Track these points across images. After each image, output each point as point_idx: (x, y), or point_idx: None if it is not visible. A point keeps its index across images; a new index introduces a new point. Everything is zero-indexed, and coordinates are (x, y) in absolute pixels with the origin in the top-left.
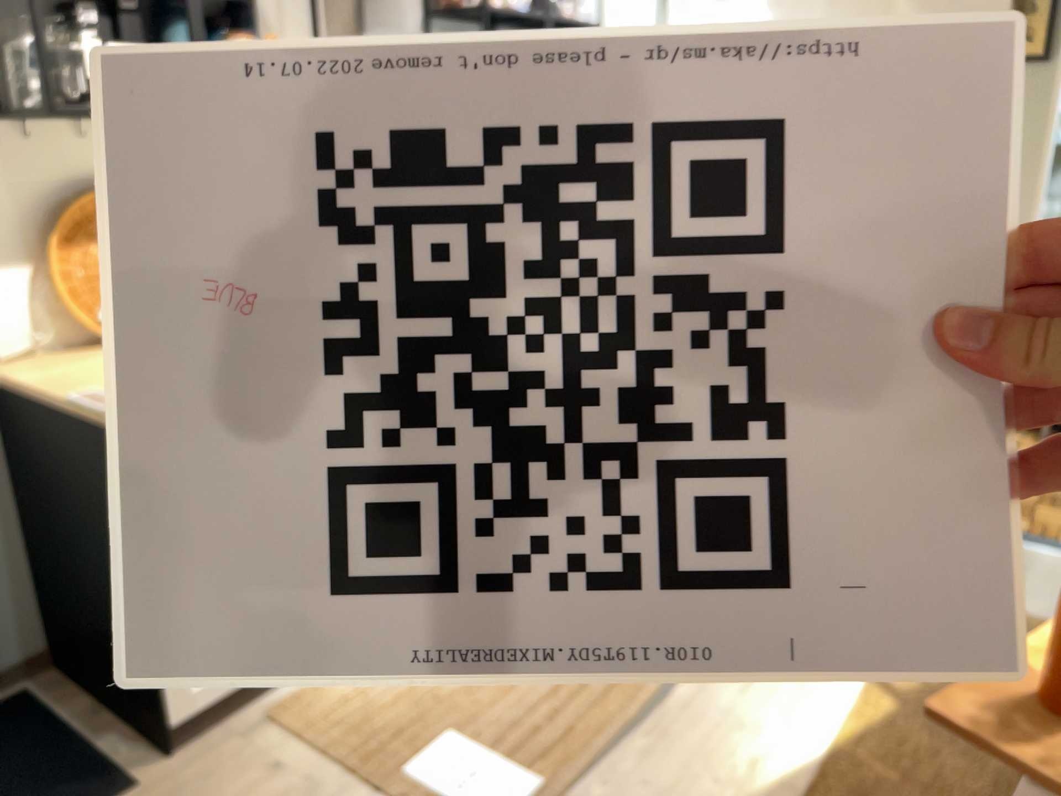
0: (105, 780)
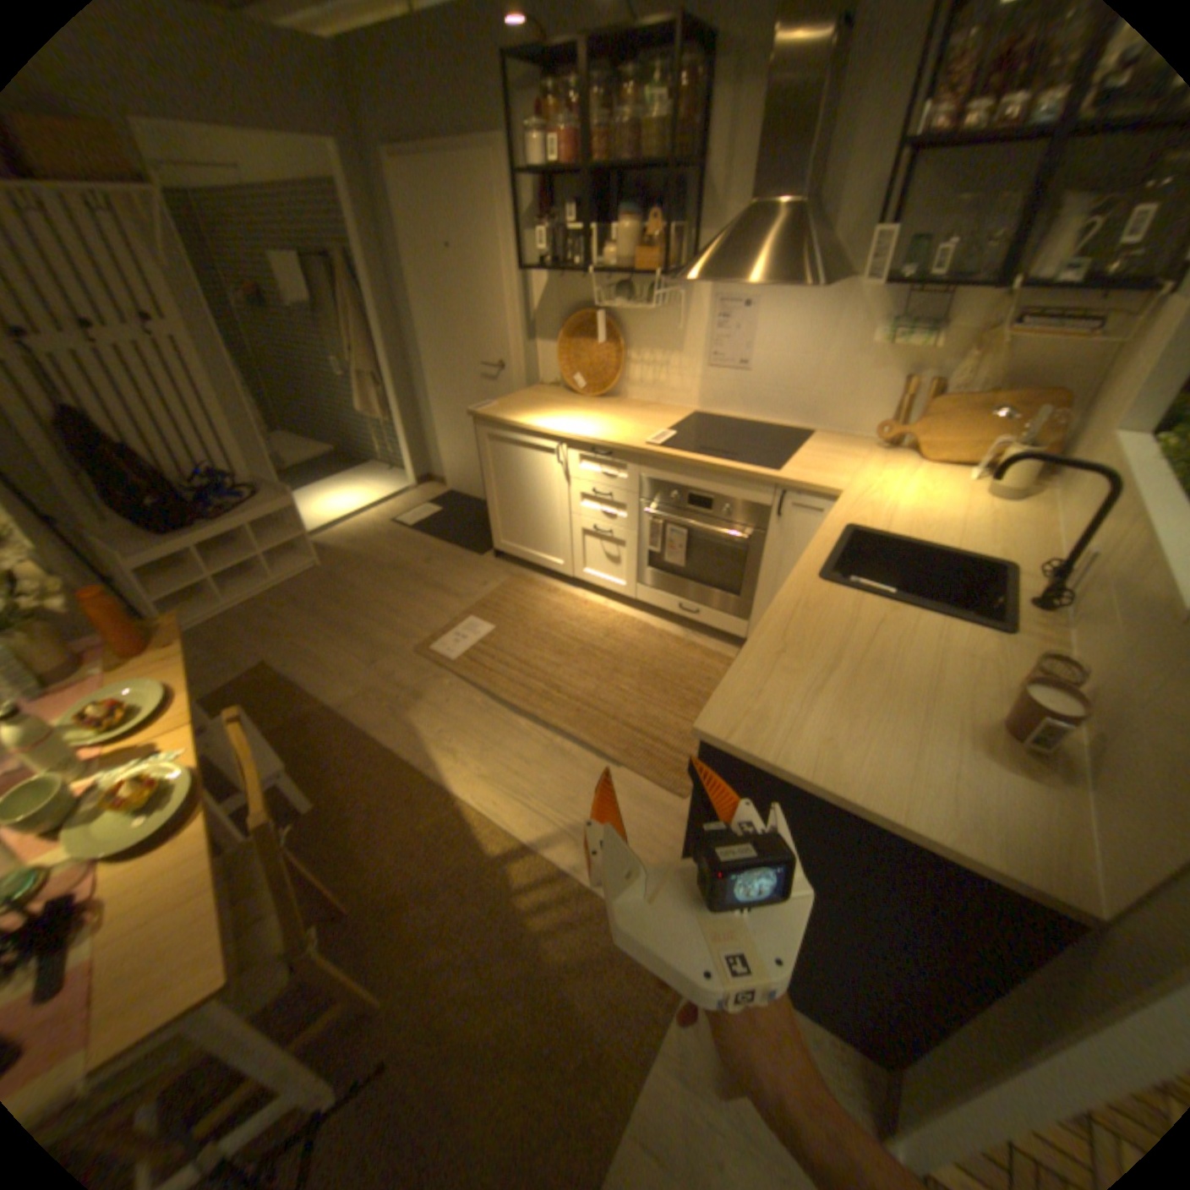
0: (486, 548)
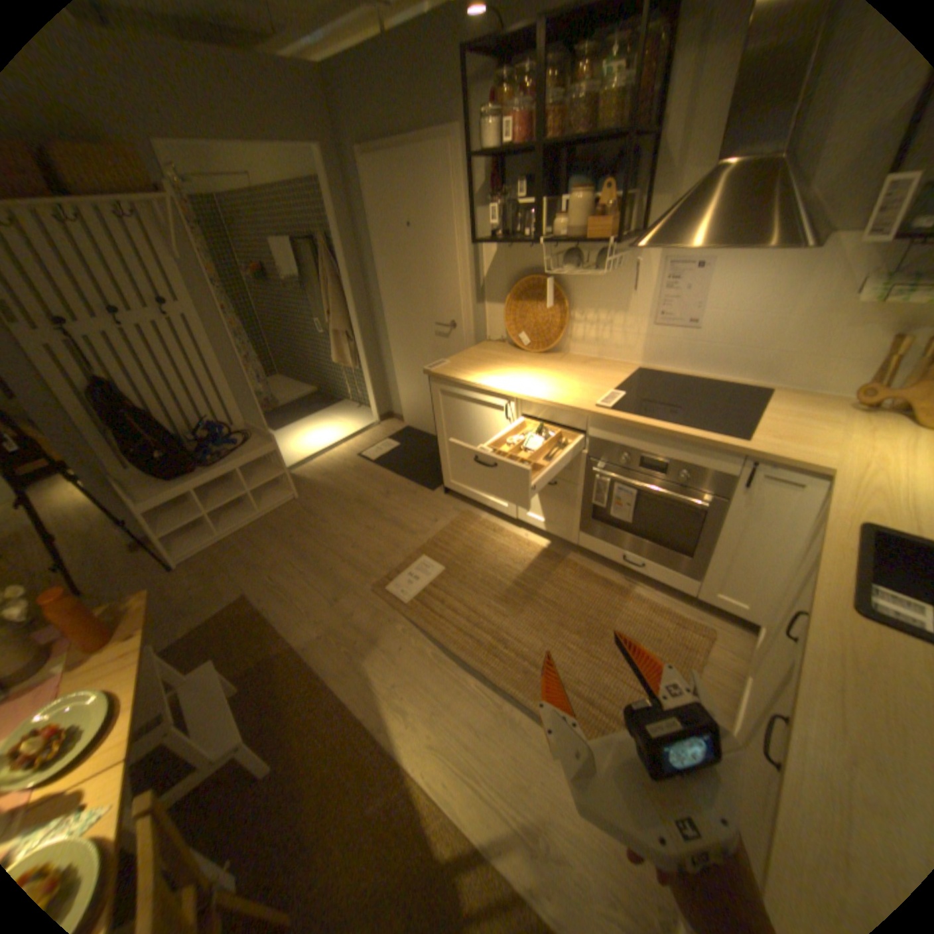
0: (437, 483)
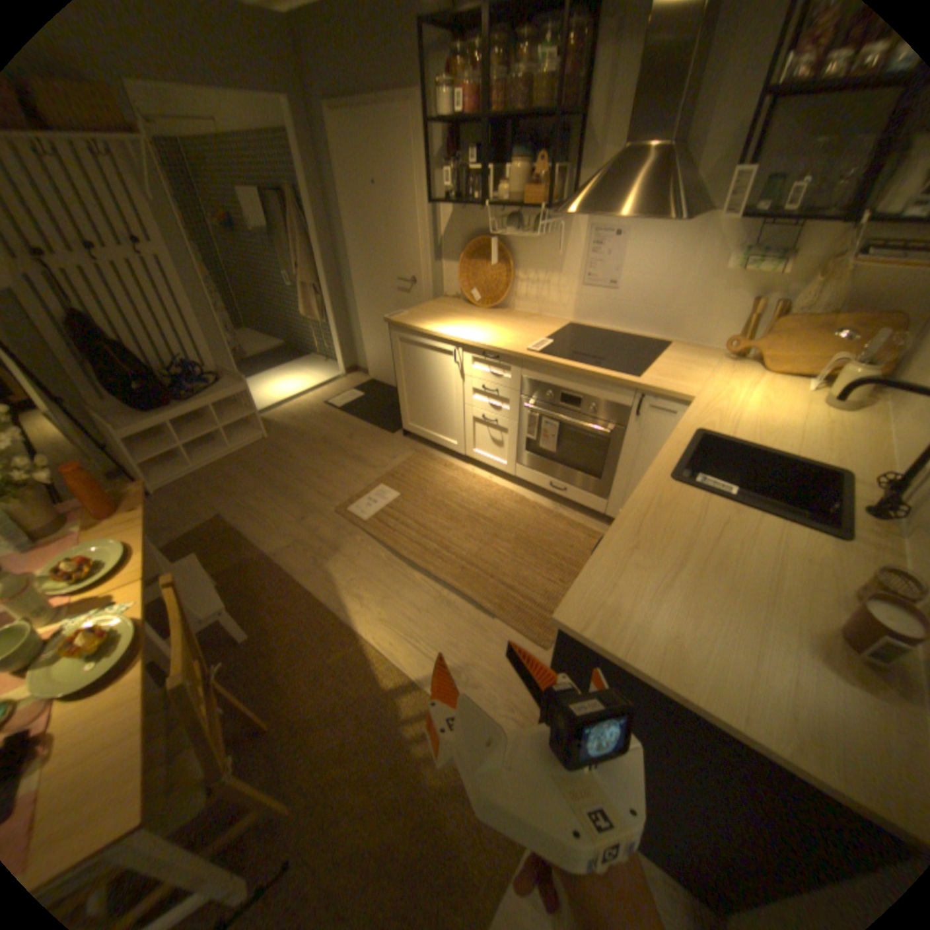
0: (396, 428)
